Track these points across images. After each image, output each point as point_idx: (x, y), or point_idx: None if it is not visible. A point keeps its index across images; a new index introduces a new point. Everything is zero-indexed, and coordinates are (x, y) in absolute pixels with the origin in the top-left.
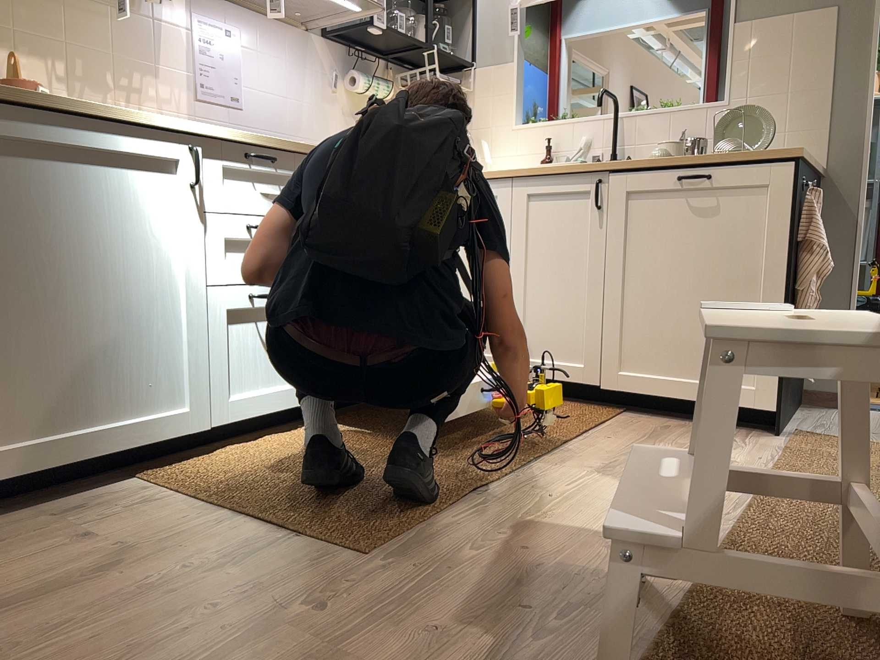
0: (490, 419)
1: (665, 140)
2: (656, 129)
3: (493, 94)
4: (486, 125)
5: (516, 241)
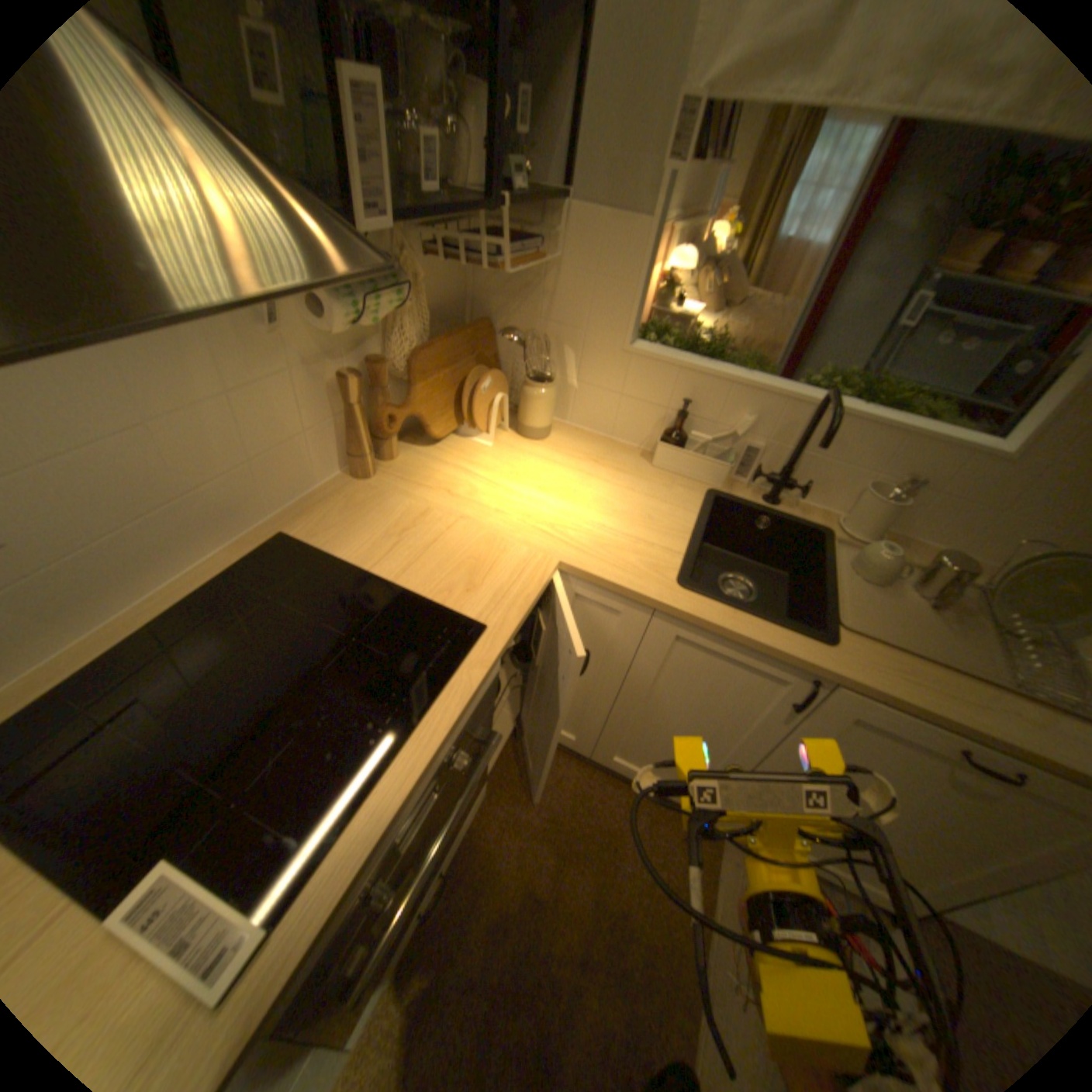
0: (586, 929)
1: (876, 465)
2: (871, 444)
3: (598, 266)
4: (575, 321)
5: (635, 670)
